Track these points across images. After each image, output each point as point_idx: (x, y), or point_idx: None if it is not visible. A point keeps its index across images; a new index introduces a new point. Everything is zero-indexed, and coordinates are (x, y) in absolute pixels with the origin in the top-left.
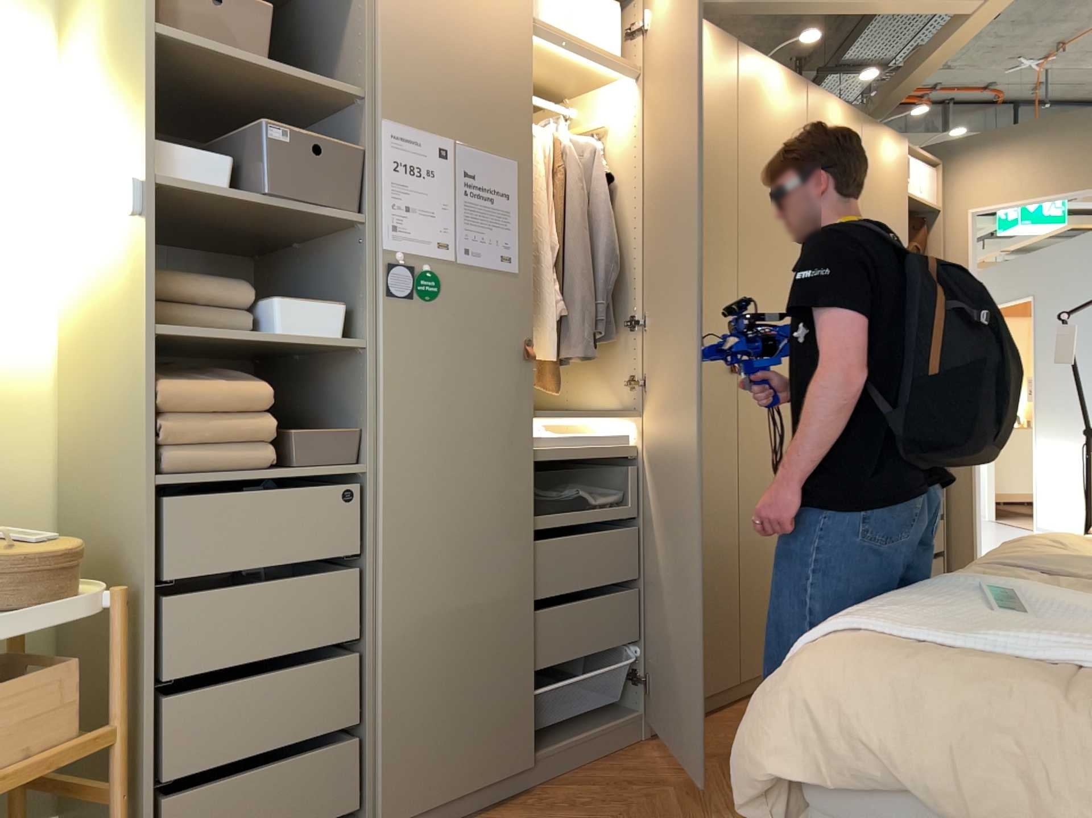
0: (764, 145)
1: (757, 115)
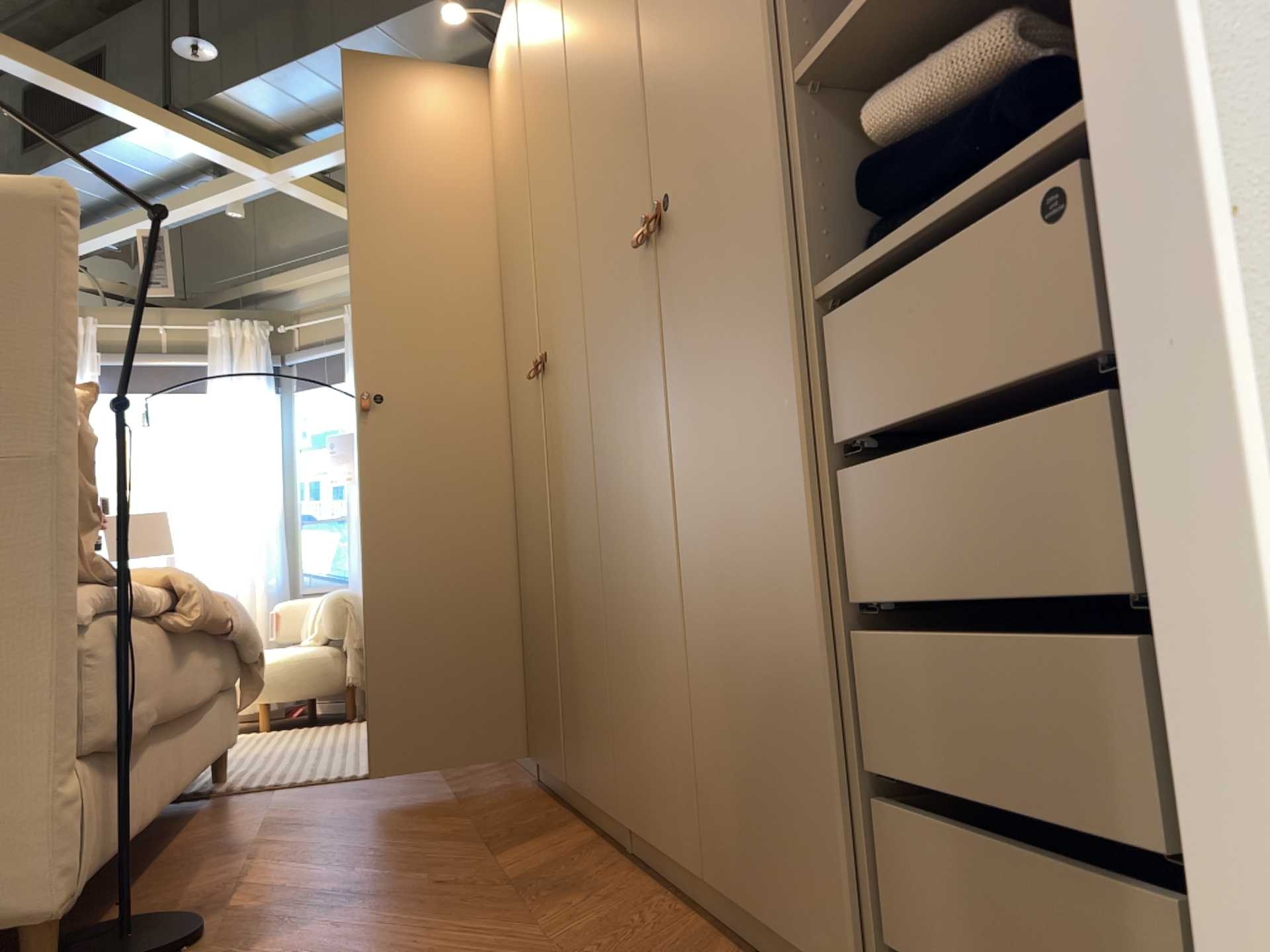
0: (538, 47)
1: (532, 23)
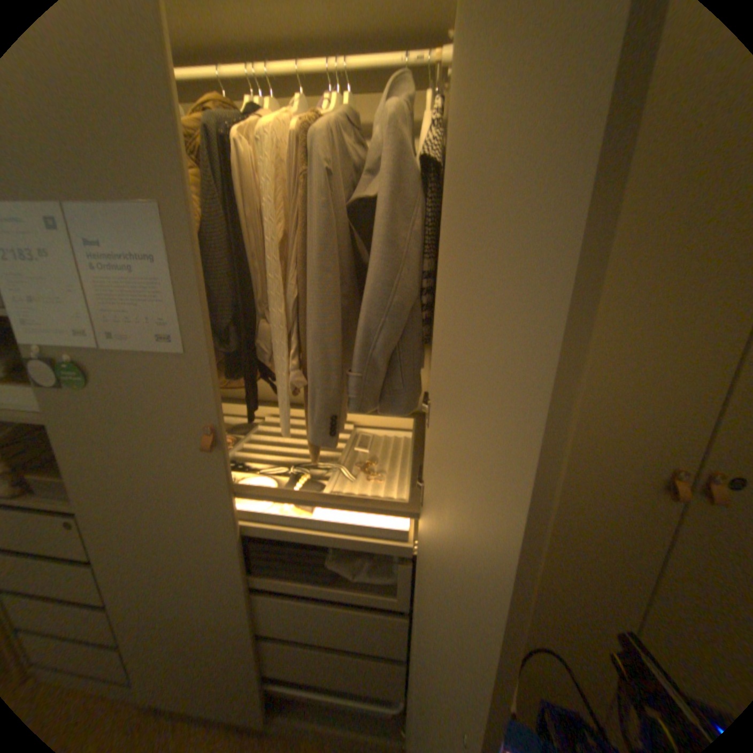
0: None
1: None
